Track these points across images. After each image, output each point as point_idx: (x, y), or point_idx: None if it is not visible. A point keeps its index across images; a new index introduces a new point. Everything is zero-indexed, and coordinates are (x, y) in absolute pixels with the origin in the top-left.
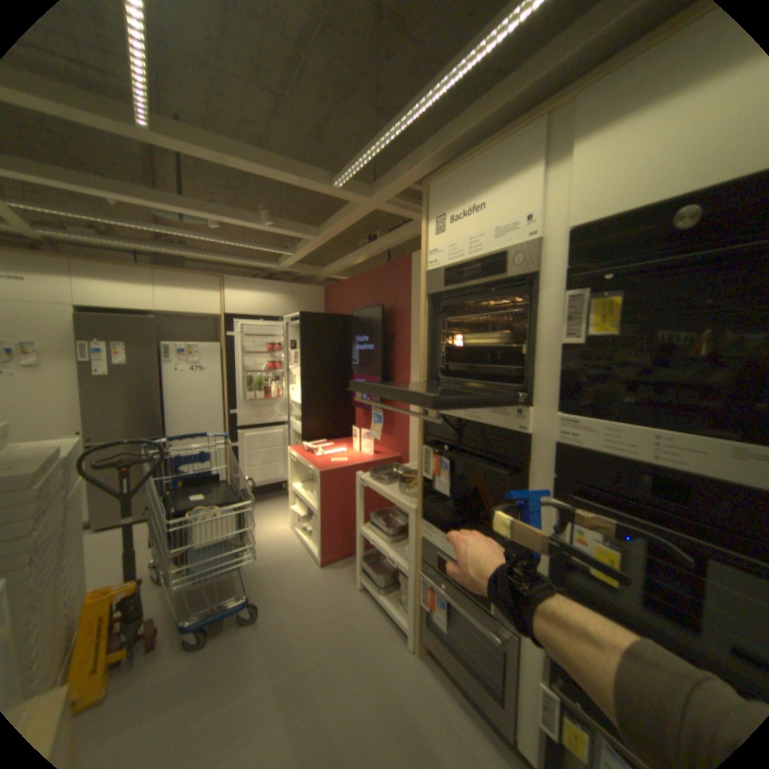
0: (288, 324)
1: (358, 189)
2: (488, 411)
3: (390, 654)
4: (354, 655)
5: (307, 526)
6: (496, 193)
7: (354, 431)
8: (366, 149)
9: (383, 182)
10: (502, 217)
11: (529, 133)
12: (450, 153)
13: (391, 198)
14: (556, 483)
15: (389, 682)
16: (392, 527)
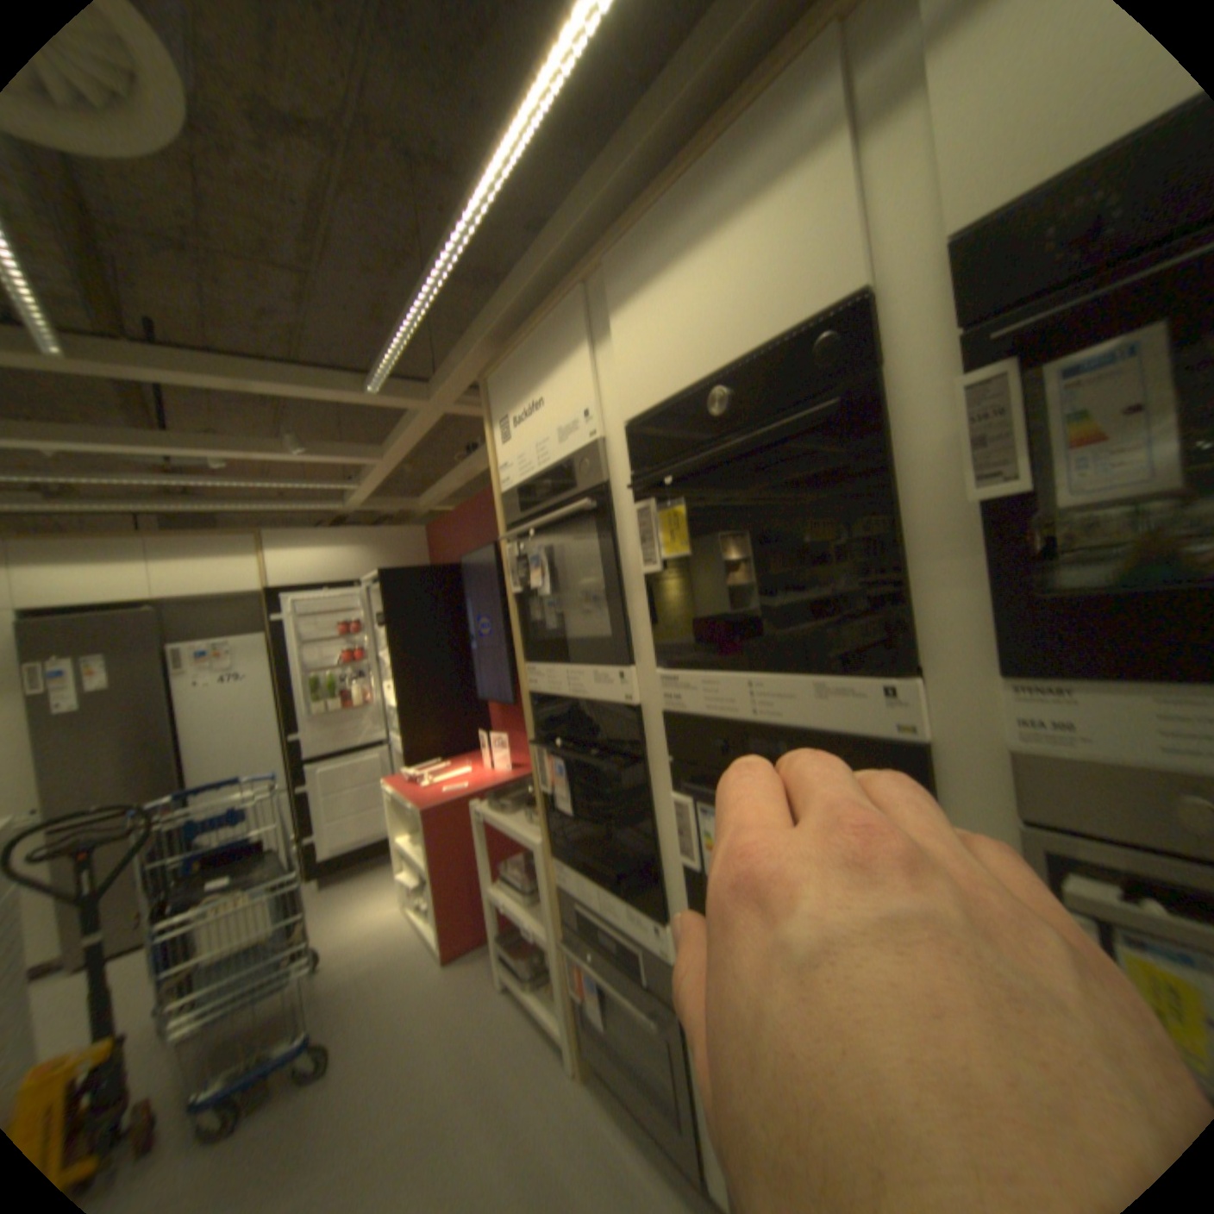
0: (371, 585)
1: (411, 387)
2: (592, 677)
3: (535, 1081)
4: (478, 1092)
5: (418, 897)
6: (553, 382)
7: (479, 734)
8: (392, 338)
9: (441, 373)
10: (564, 413)
11: (571, 304)
12: (508, 331)
13: (464, 393)
14: (672, 767)
15: (528, 1125)
16: (530, 875)
